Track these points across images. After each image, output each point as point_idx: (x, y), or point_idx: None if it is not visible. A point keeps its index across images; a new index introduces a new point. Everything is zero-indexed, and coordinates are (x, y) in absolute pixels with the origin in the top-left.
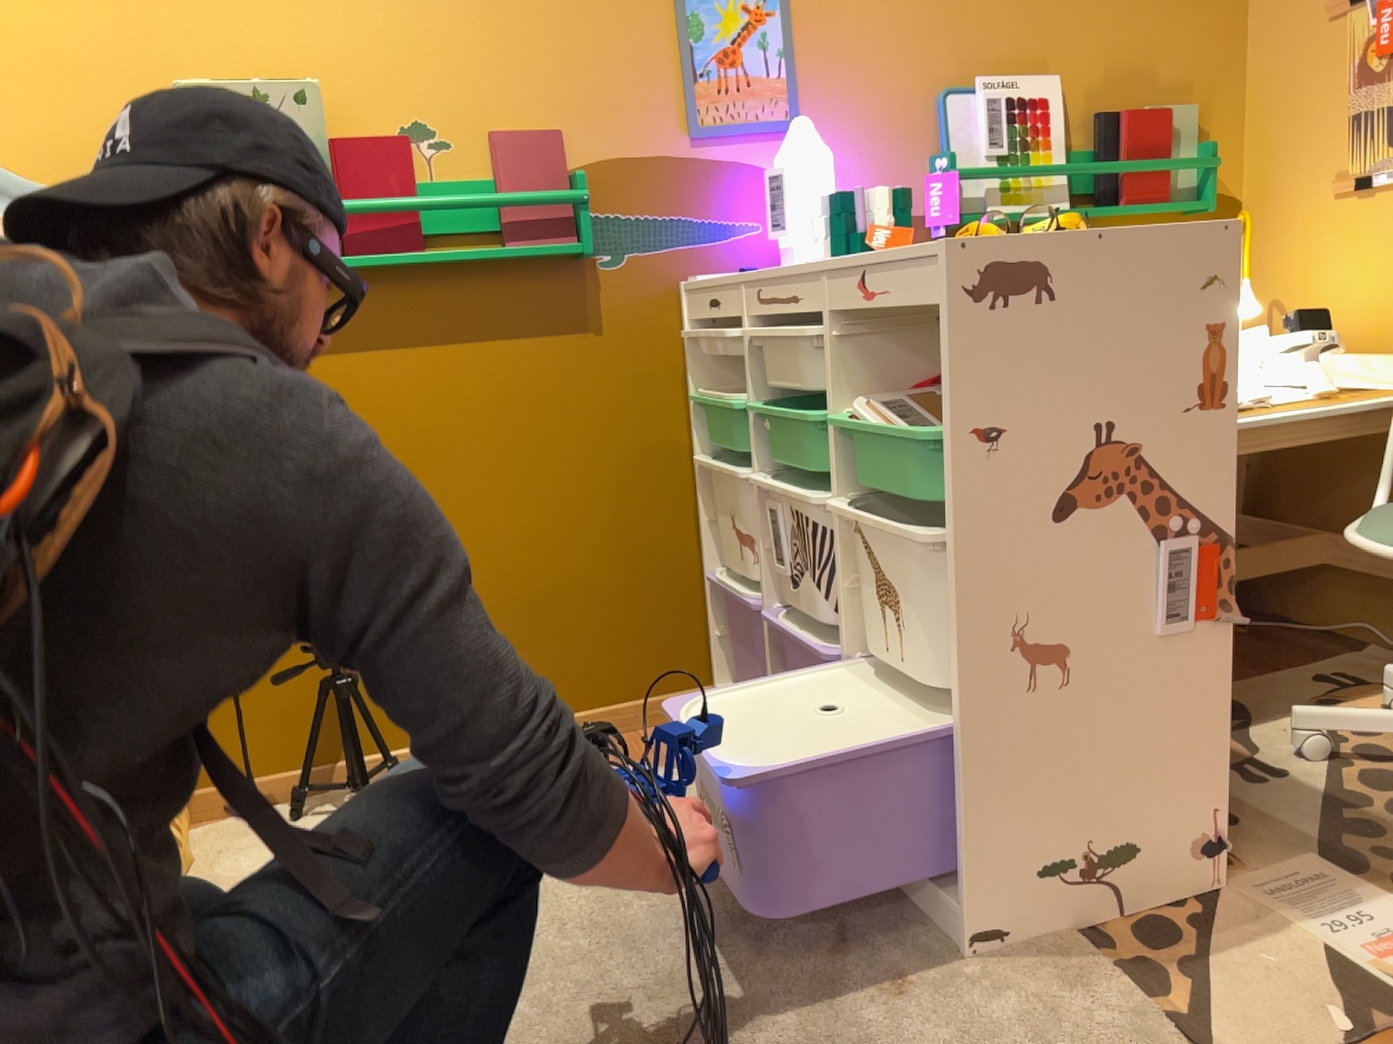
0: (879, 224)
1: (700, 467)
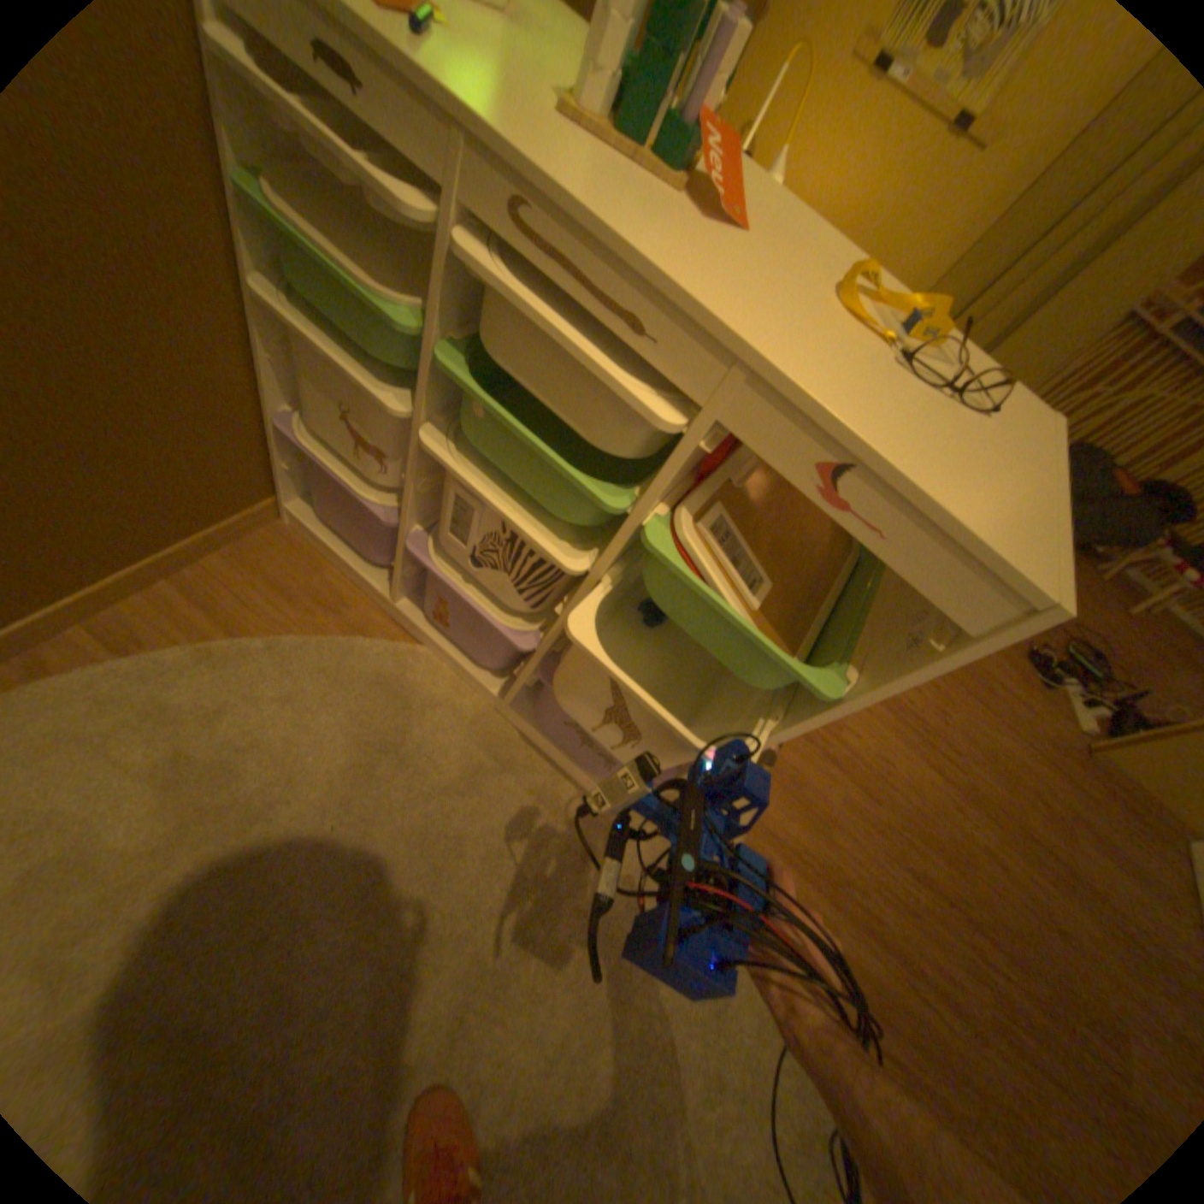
0: (720, 107)
1: (257, 293)
